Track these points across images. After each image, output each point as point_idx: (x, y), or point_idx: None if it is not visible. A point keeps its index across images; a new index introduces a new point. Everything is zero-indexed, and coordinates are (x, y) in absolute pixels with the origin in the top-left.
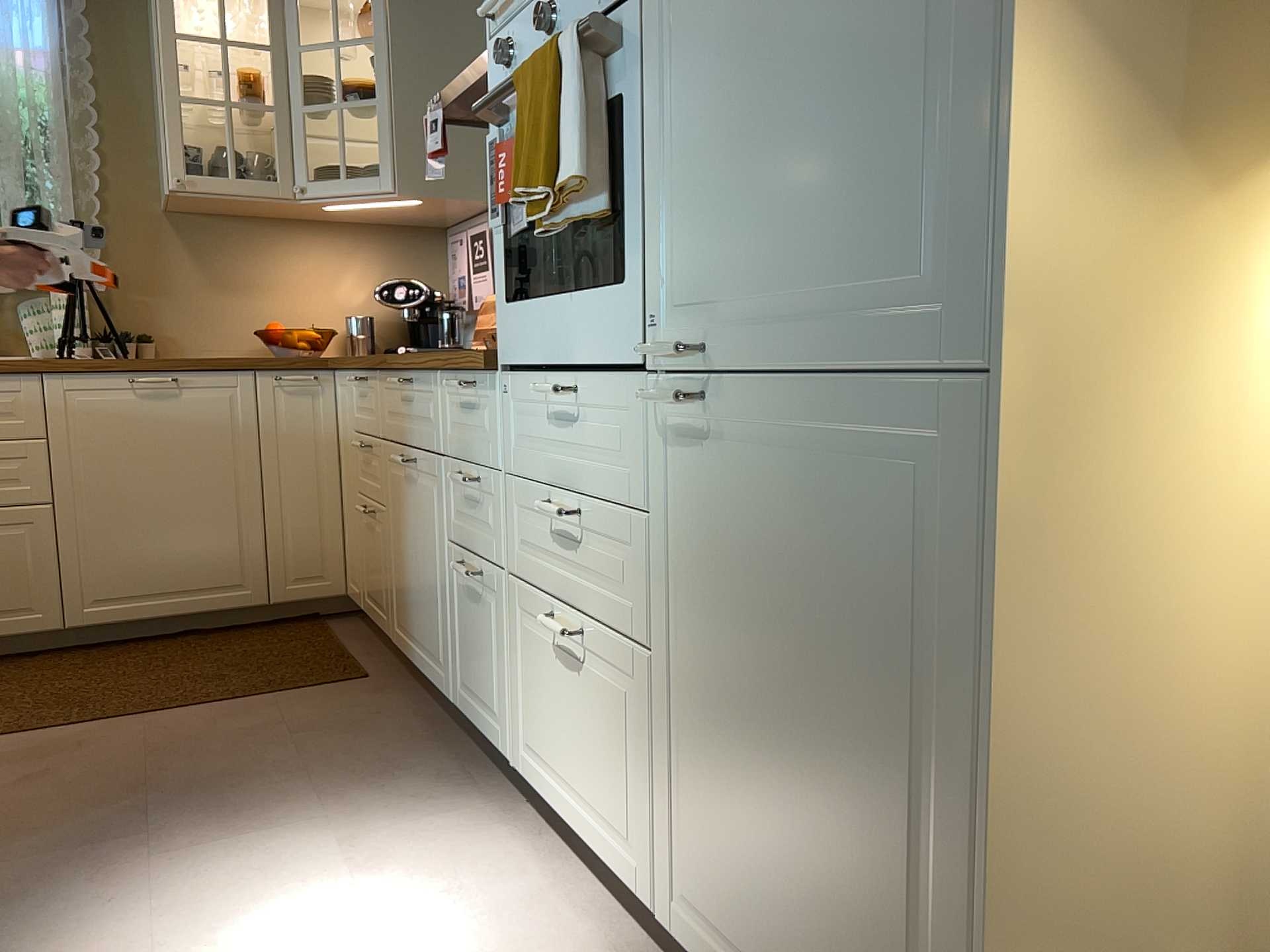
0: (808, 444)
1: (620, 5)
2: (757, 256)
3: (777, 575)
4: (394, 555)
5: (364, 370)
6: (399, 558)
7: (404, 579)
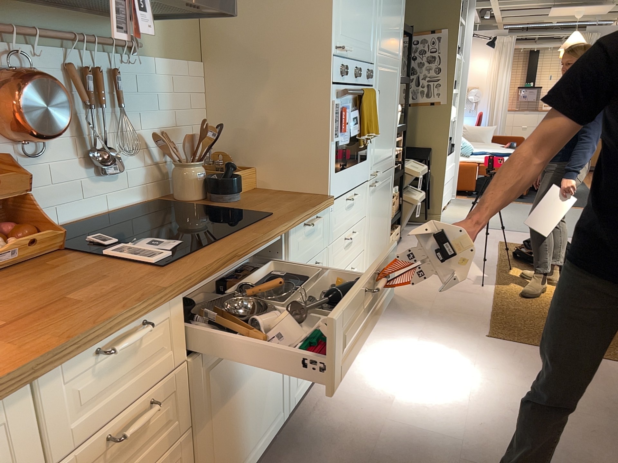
0: (383, 183)
1: (369, 85)
2: (382, 152)
3: (380, 208)
4: (211, 443)
5: (152, 311)
6: (222, 431)
7: (231, 435)
